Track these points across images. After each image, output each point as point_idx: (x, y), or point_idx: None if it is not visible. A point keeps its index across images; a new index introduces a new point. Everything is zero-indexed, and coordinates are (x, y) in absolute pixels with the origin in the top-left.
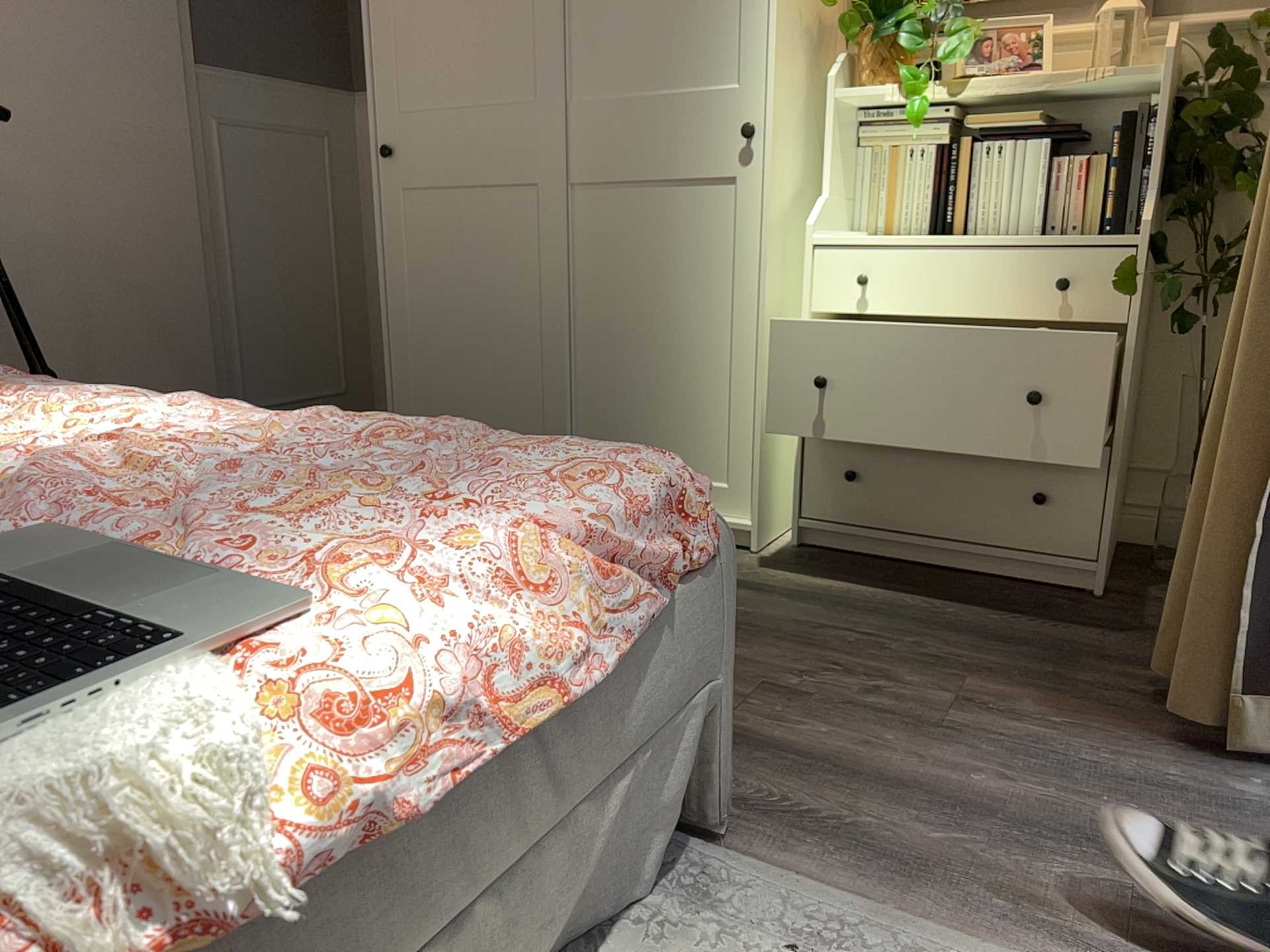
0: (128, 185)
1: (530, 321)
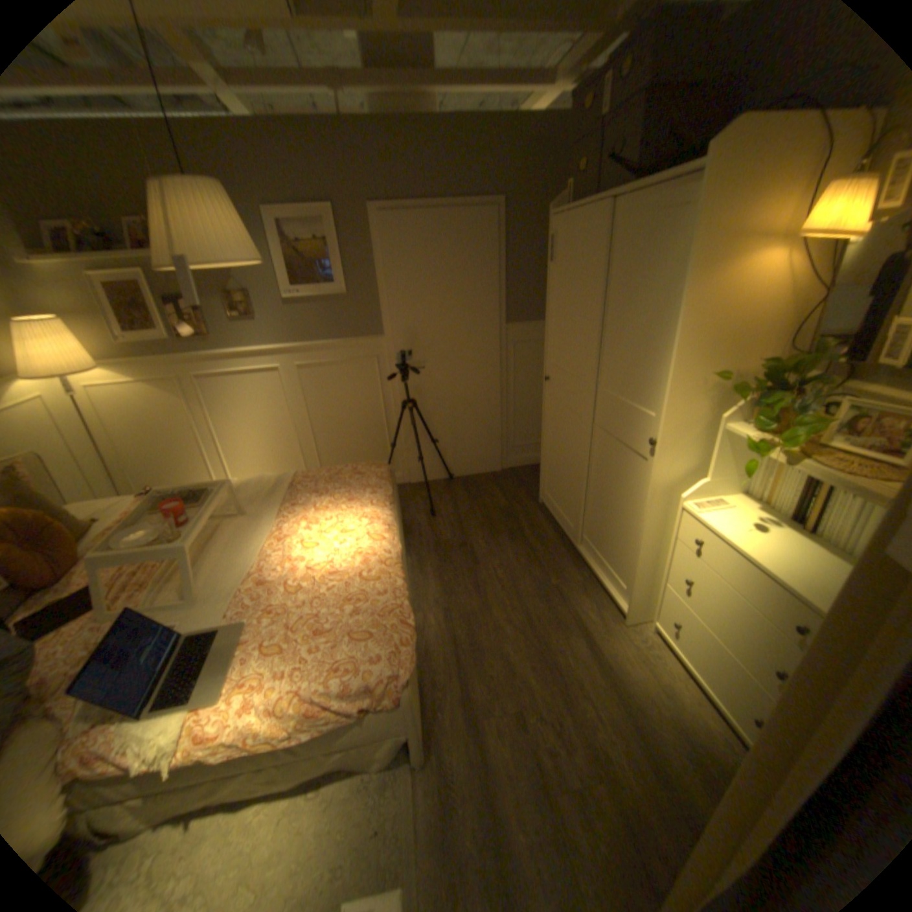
0: (471, 373)
1: (575, 470)
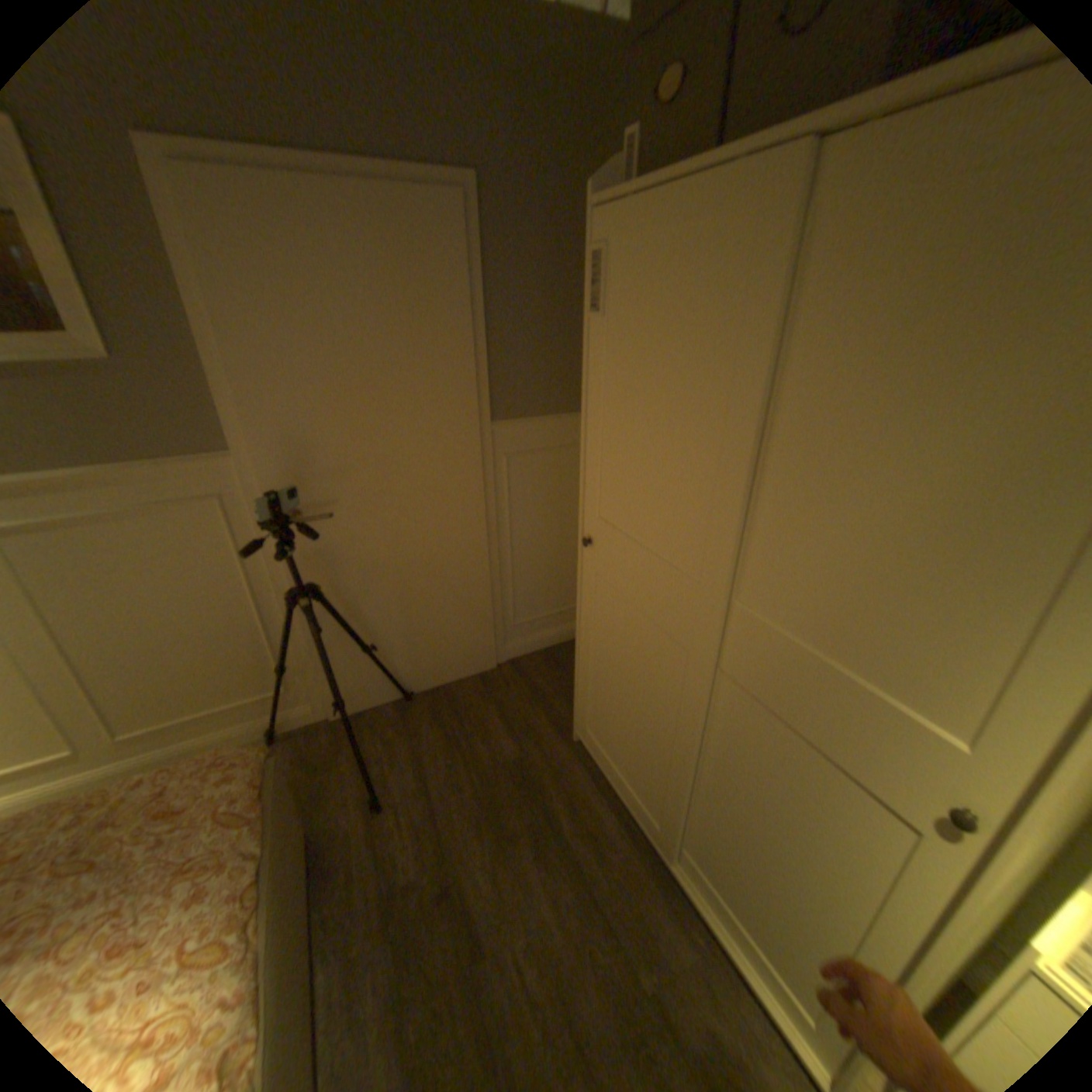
0: (433, 517)
1: (664, 737)
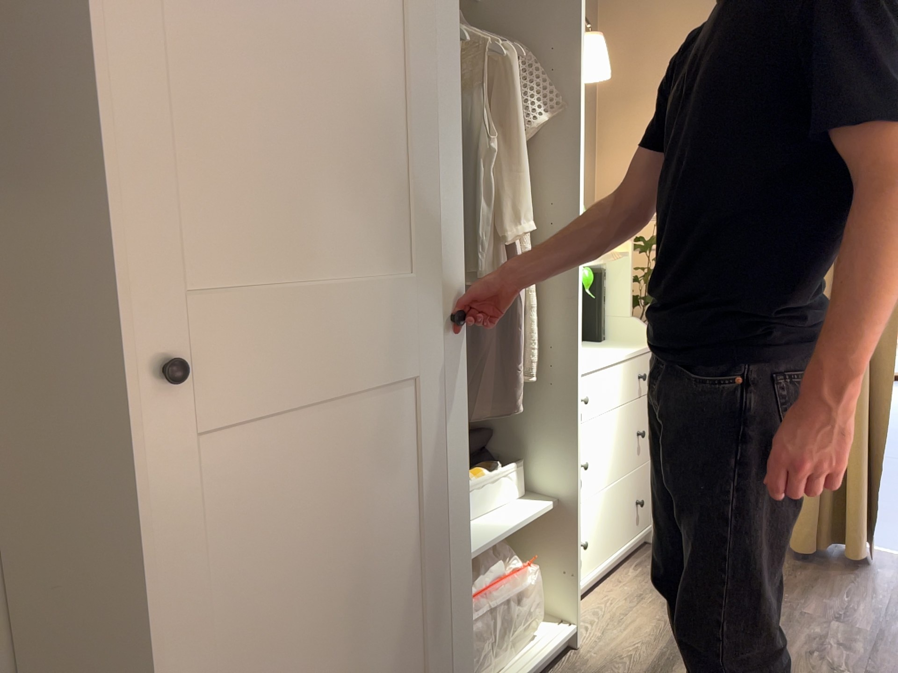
0: None
1: (412, 546)
